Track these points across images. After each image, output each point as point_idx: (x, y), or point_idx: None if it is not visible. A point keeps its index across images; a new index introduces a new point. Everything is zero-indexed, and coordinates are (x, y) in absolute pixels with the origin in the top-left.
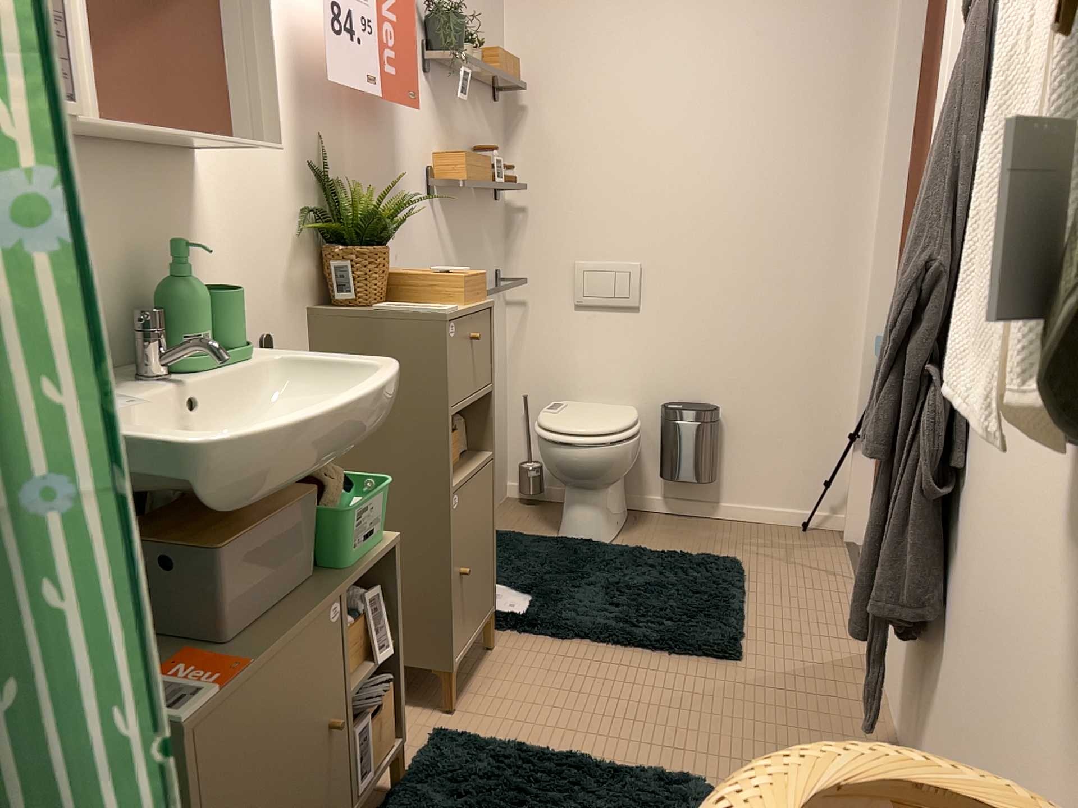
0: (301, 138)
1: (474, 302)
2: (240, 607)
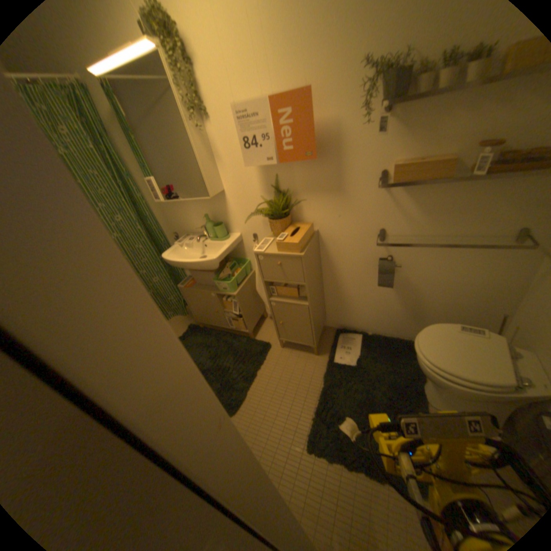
0: (265, 177)
1: (283, 252)
2: (198, 281)
